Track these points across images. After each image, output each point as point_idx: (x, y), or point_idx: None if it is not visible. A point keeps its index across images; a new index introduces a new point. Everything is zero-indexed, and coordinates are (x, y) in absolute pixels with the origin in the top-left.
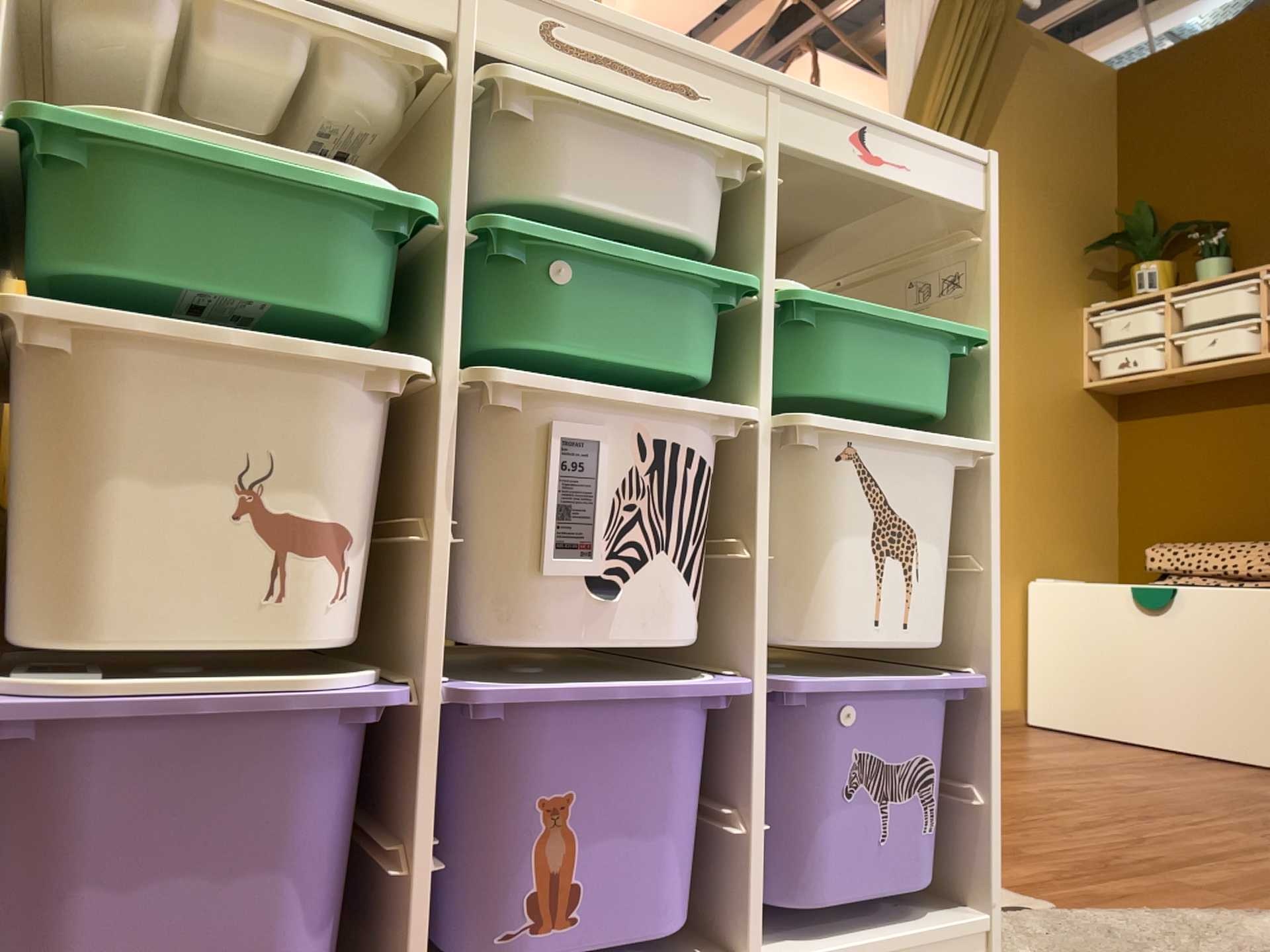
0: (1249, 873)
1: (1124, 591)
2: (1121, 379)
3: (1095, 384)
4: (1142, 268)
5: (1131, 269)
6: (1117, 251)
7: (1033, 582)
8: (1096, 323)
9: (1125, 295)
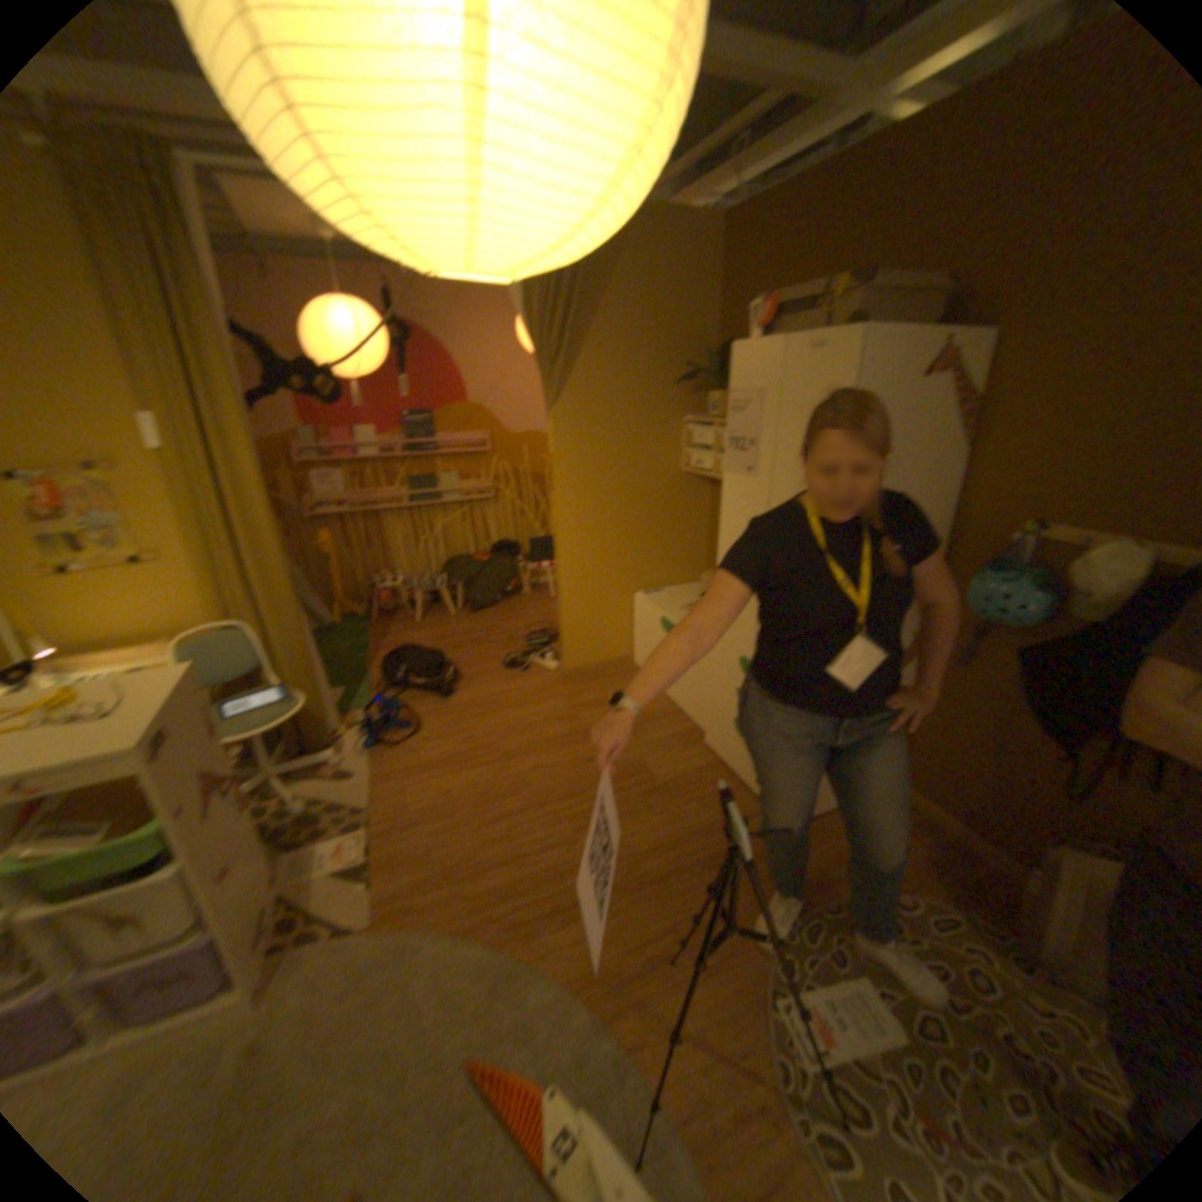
0: (504, 890)
1: (658, 624)
2: (698, 474)
3: (689, 472)
4: (716, 395)
5: (711, 395)
6: (702, 381)
7: (634, 600)
8: (691, 431)
9: (709, 412)
